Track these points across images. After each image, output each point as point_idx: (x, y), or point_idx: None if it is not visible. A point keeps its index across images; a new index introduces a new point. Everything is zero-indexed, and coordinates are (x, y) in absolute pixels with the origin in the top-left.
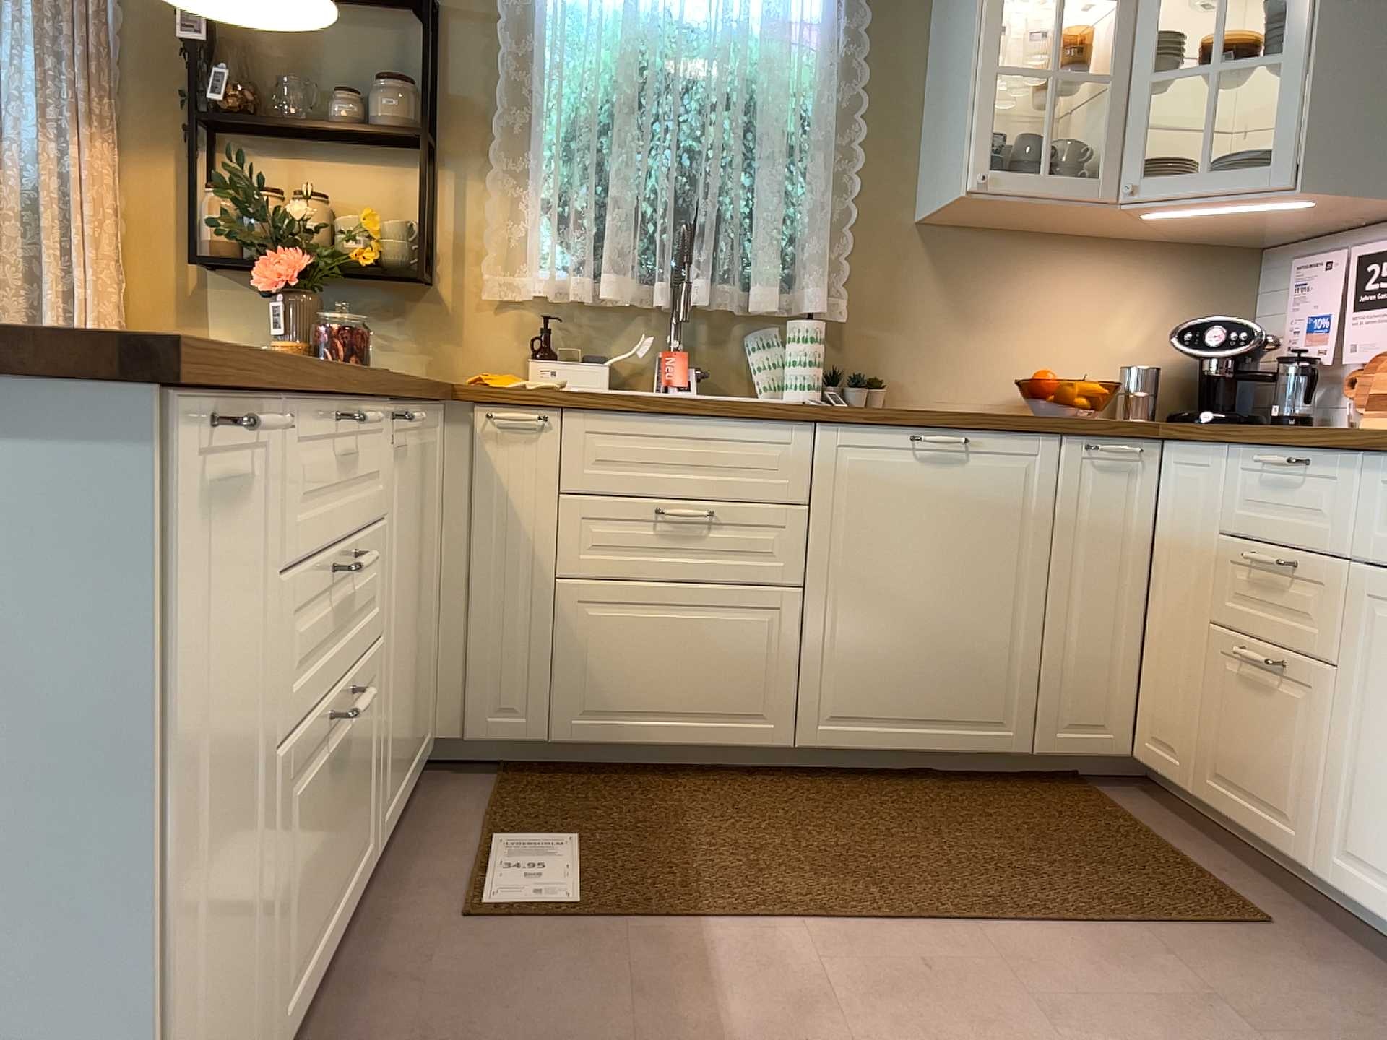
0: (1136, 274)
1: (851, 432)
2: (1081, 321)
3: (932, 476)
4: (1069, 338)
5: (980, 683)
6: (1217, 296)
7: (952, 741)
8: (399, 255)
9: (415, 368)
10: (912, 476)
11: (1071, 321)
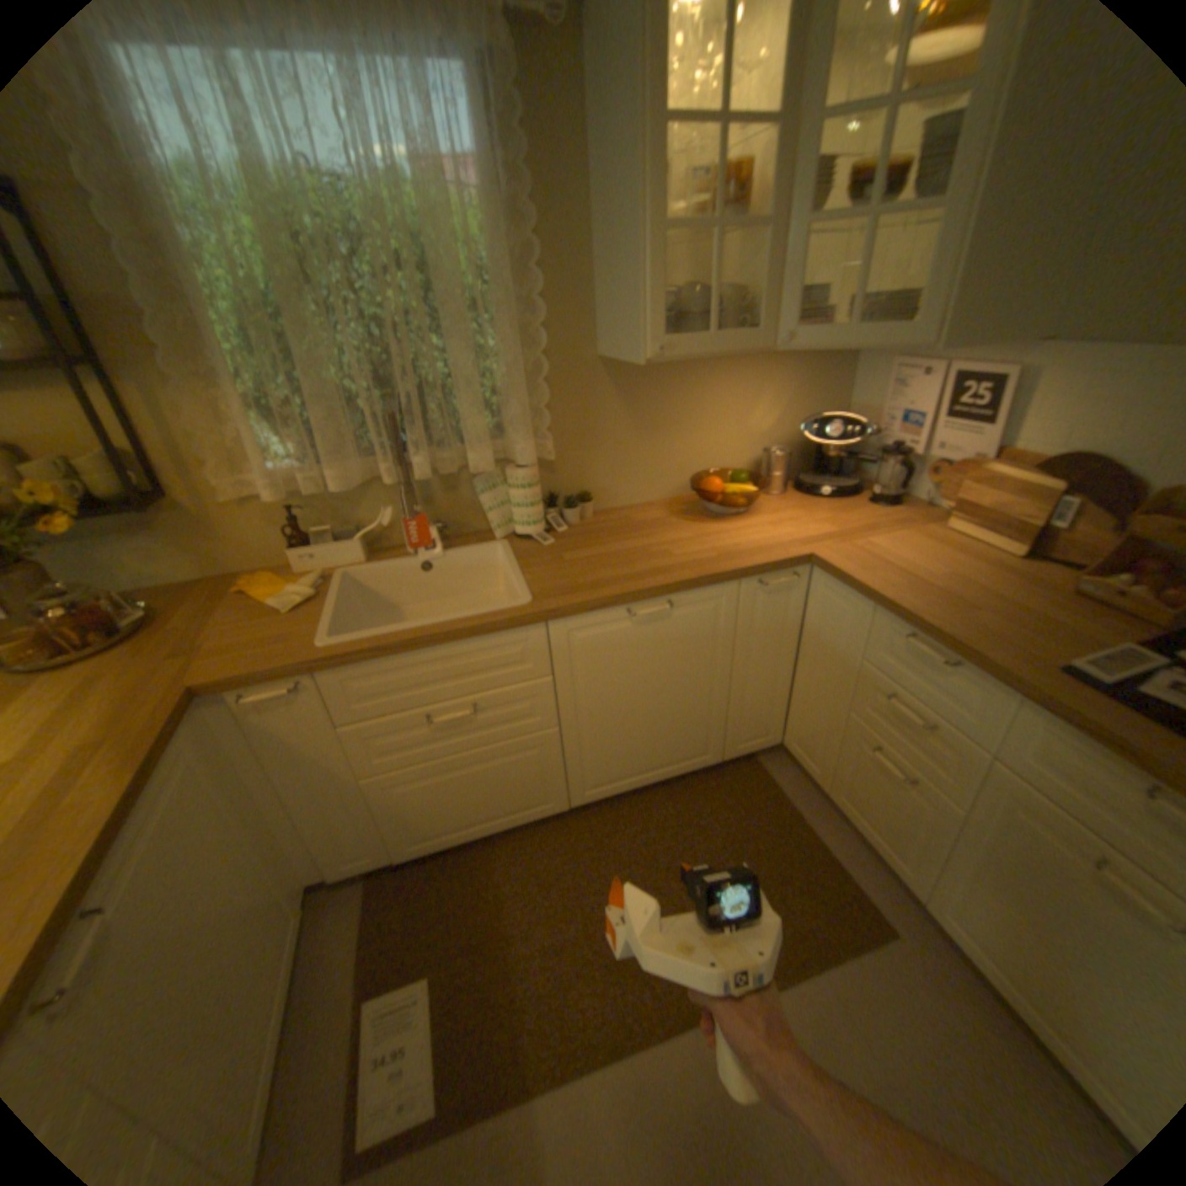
0: (771, 370)
1: (576, 619)
2: (732, 416)
3: (645, 632)
4: (723, 430)
5: (687, 740)
6: (827, 377)
7: (672, 773)
8: (107, 487)
9: (184, 568)
10: (629, 636)
11: (724, 417)
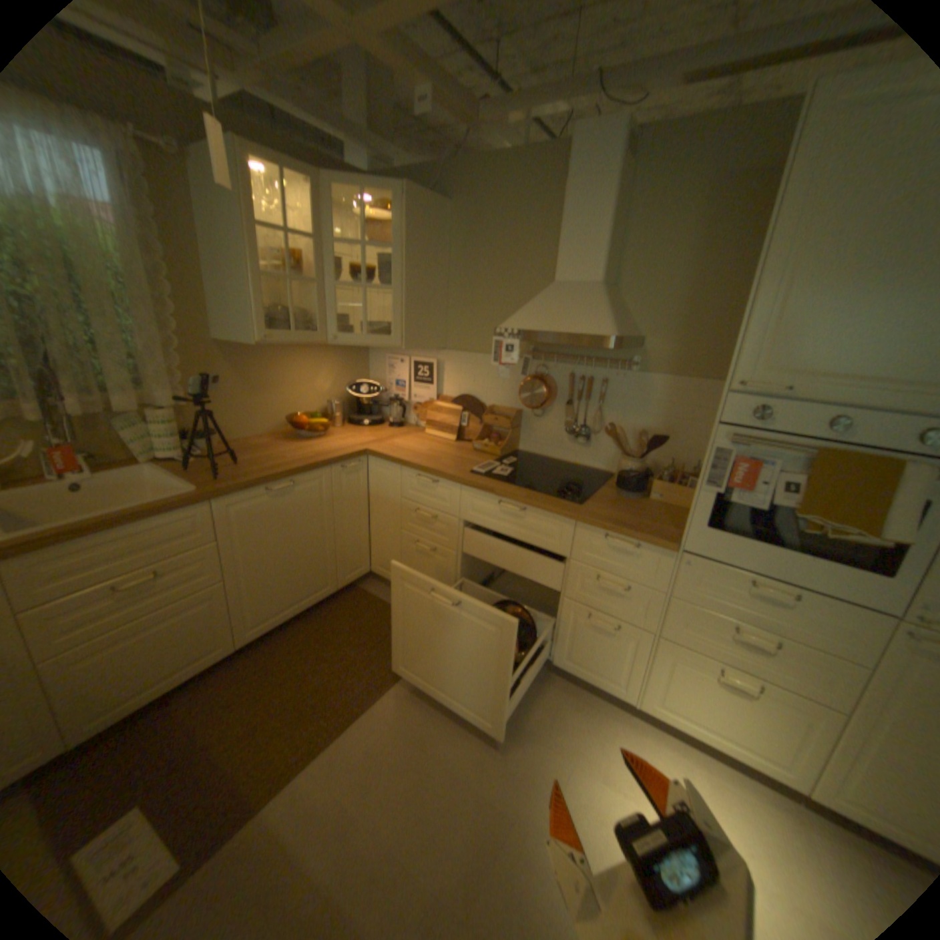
0: (323, 358)
1: (231, 499)
2: (305, 383)
3: (278, 505)
4: (301, 392)
5: (314, 579)
6: (355, 365)
7: (307, 606)
8: None
9: None
10: (268, 508)
11: (300, 384)
